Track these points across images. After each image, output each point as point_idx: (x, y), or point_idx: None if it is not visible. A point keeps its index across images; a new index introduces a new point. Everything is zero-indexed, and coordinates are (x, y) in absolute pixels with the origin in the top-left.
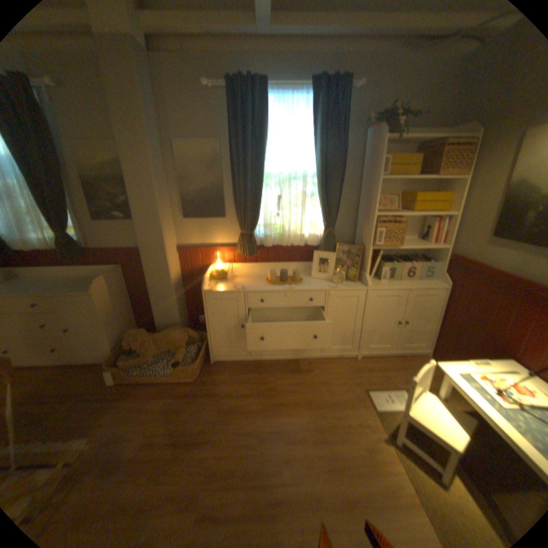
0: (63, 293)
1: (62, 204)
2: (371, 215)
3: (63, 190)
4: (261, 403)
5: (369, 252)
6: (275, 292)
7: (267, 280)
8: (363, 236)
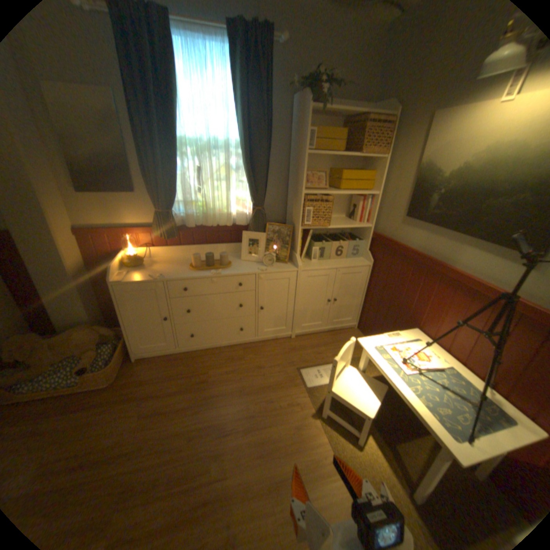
0: None
1: None
2: (299, 192)
3: None
4: (190, 397)
5: (298, 232)
6: (200, 278)
7: (192, 265)
8: (293, 215)
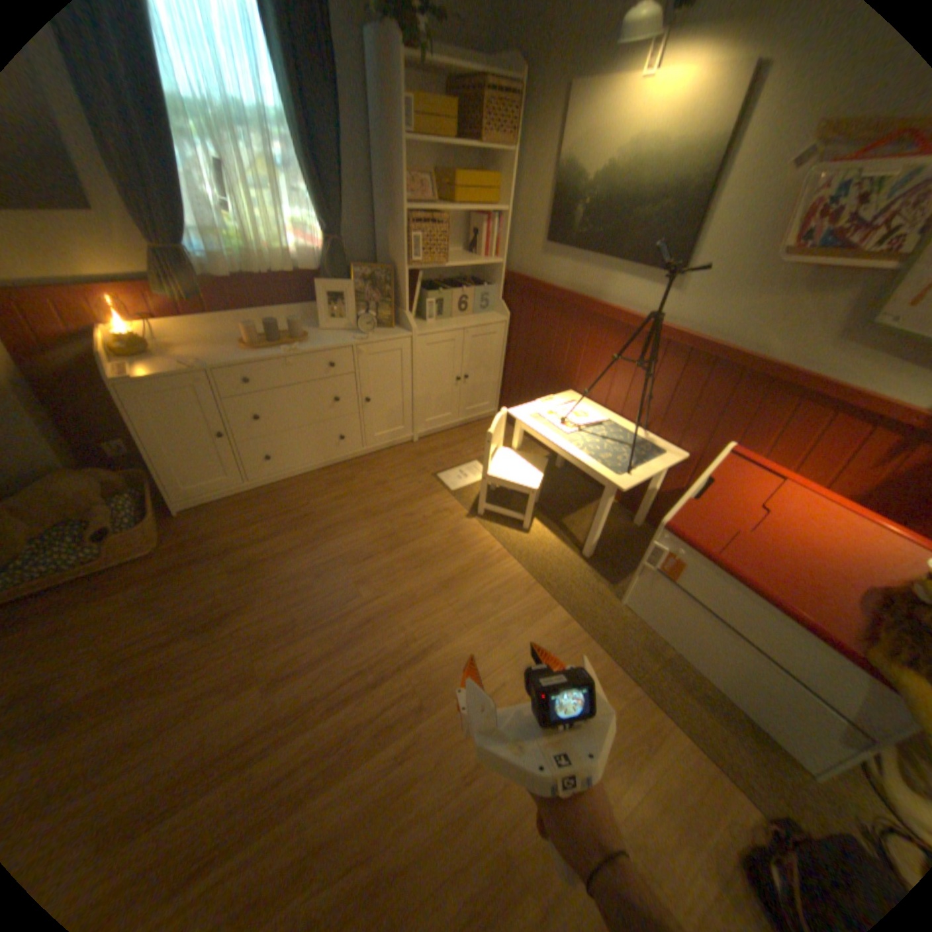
0: None
1: None
2: (397, 209)
3: None
4: (295, 536)
5: (403, 275)
6: (266, 360)
7: (240, 344)
8: (390, 249)
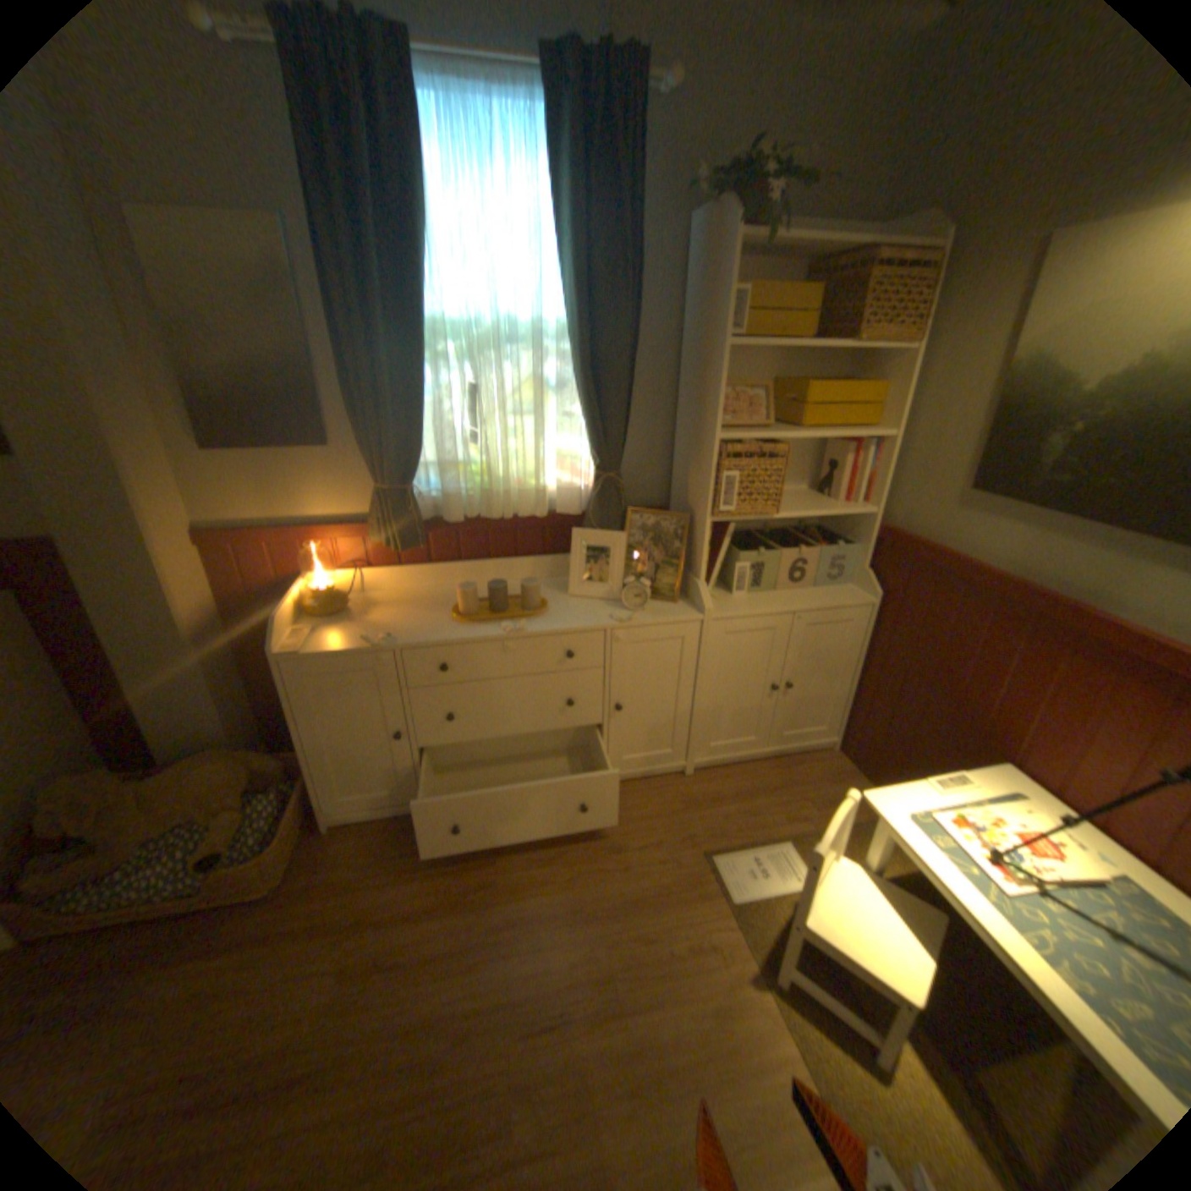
0: None
1: None
2: (706, 437)
3: None
4: (457, 927)
5: (704, 528)
6: (477, 642)
7: (457, 609)
8: (689, 489)
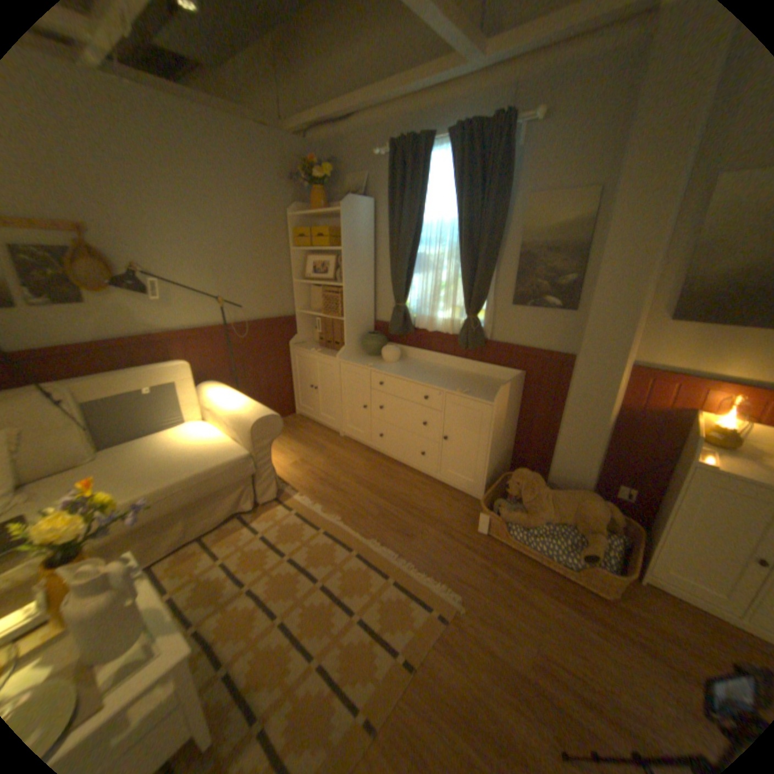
0: (462, 391)
1: (490, 278)
2: None
3: (497, 259)
4: None
5: None
6: None
7: None
8: None
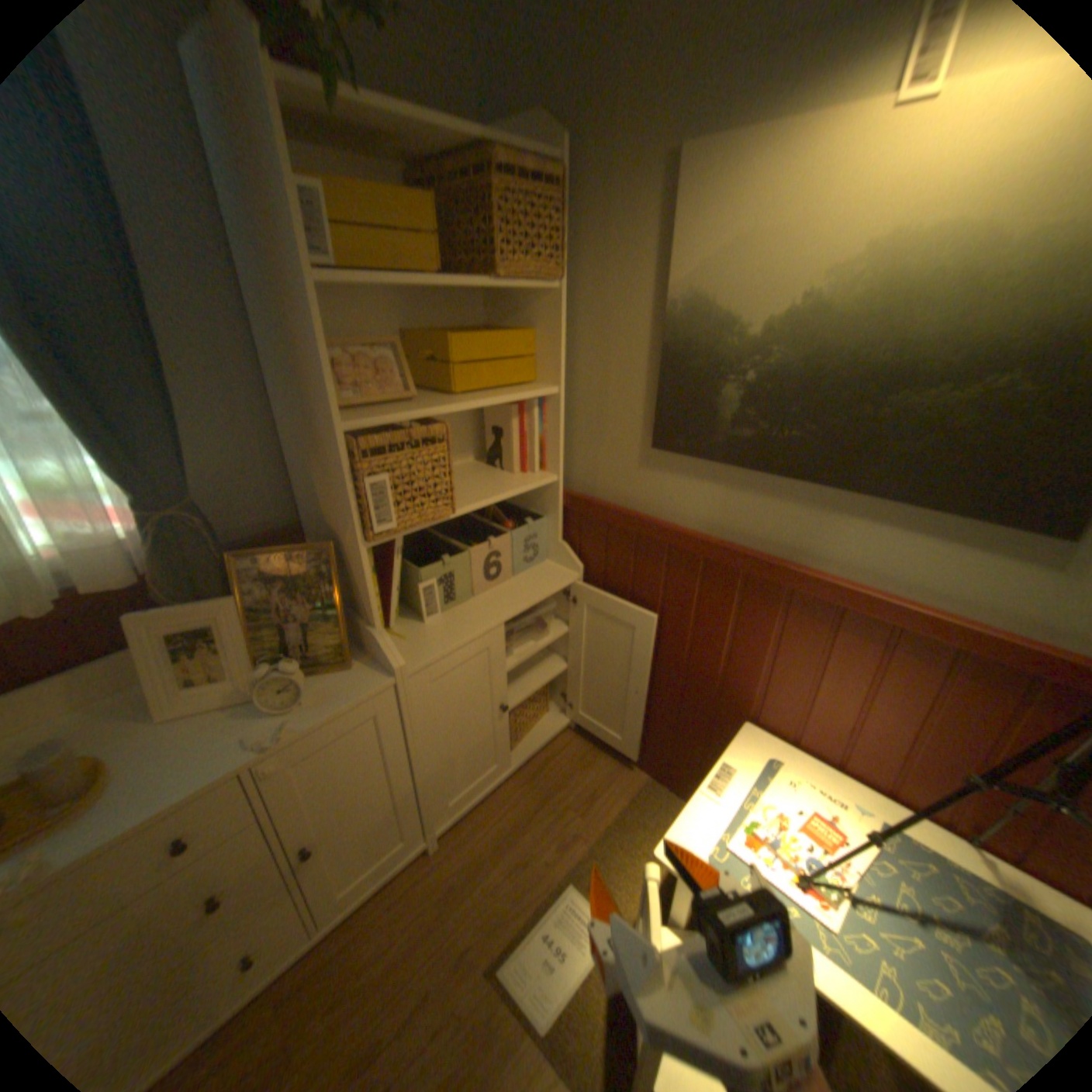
0: None
1: None
2: (323, 428)
3: None
4: None
5: (360, 559)
6: None
7: None
8: (323, 503)
